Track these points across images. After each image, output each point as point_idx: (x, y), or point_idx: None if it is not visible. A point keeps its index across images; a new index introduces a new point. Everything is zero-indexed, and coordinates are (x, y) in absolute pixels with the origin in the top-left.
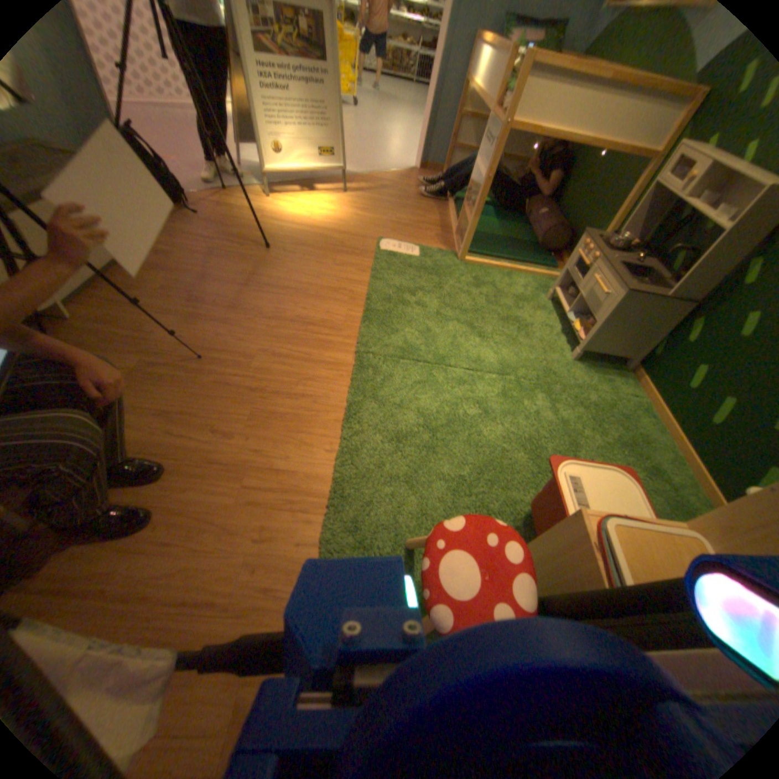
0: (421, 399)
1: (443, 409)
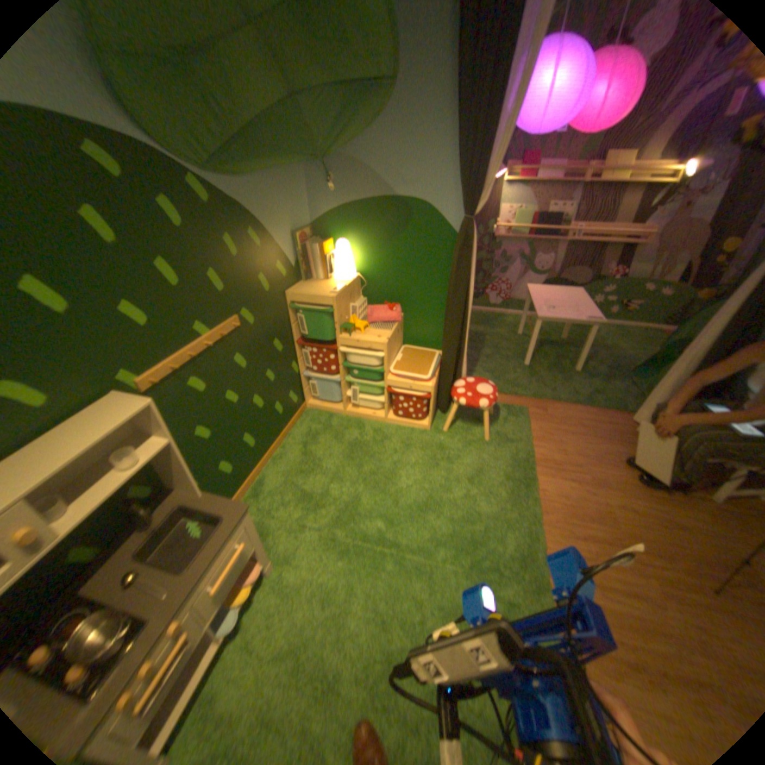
0: (474, 526)
1: (454, 515)
